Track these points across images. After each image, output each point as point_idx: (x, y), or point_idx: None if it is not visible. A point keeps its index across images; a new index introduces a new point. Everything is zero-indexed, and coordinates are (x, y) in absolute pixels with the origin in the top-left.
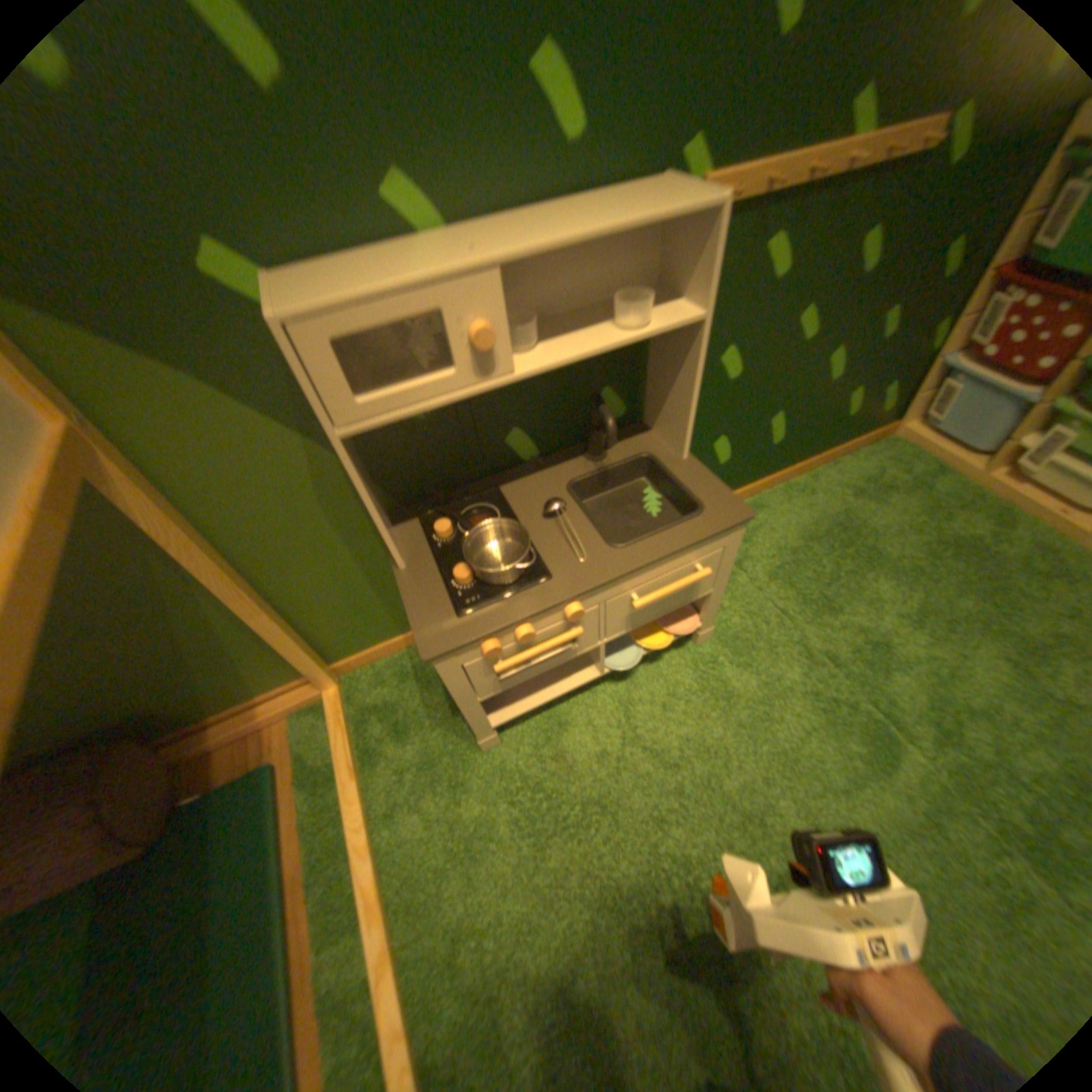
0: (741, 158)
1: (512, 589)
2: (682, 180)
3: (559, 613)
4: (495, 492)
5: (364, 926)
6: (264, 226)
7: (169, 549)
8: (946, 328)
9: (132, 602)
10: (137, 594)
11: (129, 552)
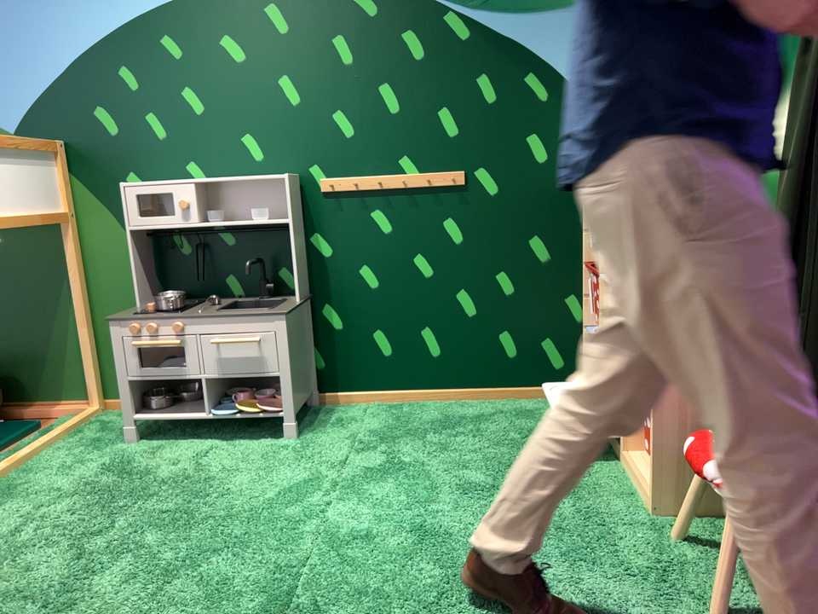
0: (338, 174)
1: (161, 314)
2: (293, 174)
3: (169, 324)
4: (206, 300)
5: (2, 463)
6: (147, 172)
7: (68, 273)
8: (574, 302)
9: (47, 302)
10: (51, 298)
11: (59, 276)
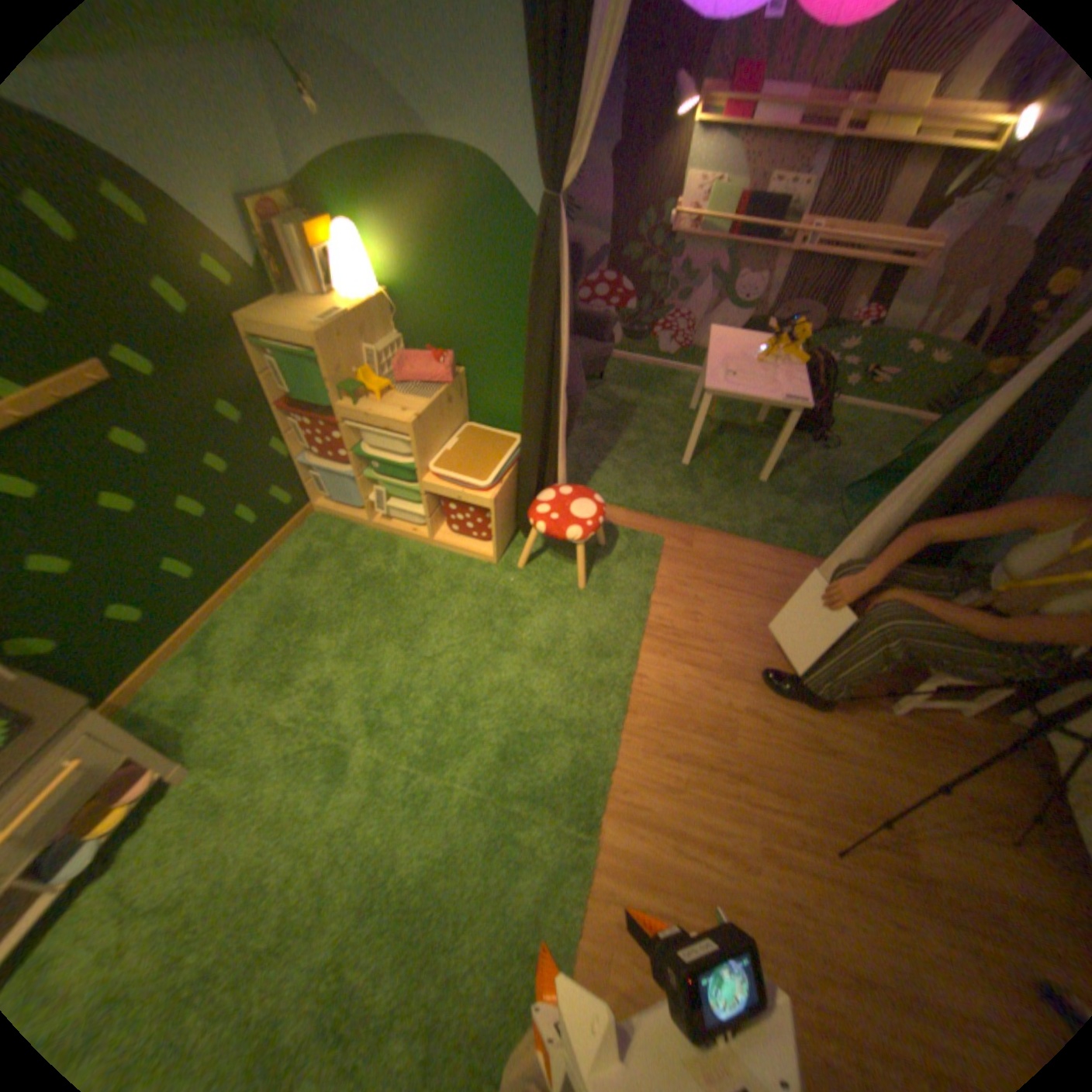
0: None
1: None
2: None
3: None
4: None
5: None
6: None
7: None
8: (278, 444)
9: None
10: None
11: None
